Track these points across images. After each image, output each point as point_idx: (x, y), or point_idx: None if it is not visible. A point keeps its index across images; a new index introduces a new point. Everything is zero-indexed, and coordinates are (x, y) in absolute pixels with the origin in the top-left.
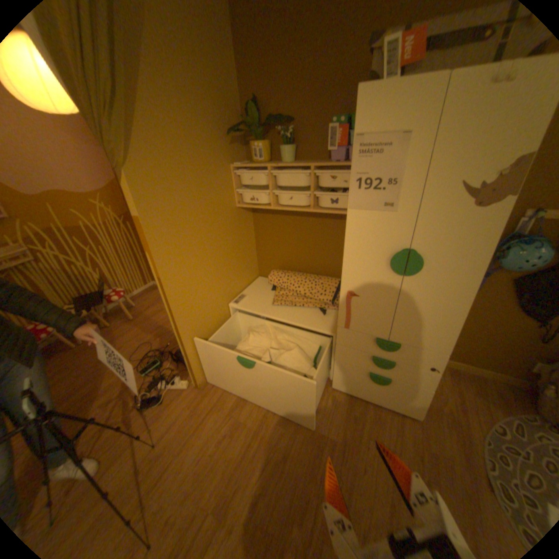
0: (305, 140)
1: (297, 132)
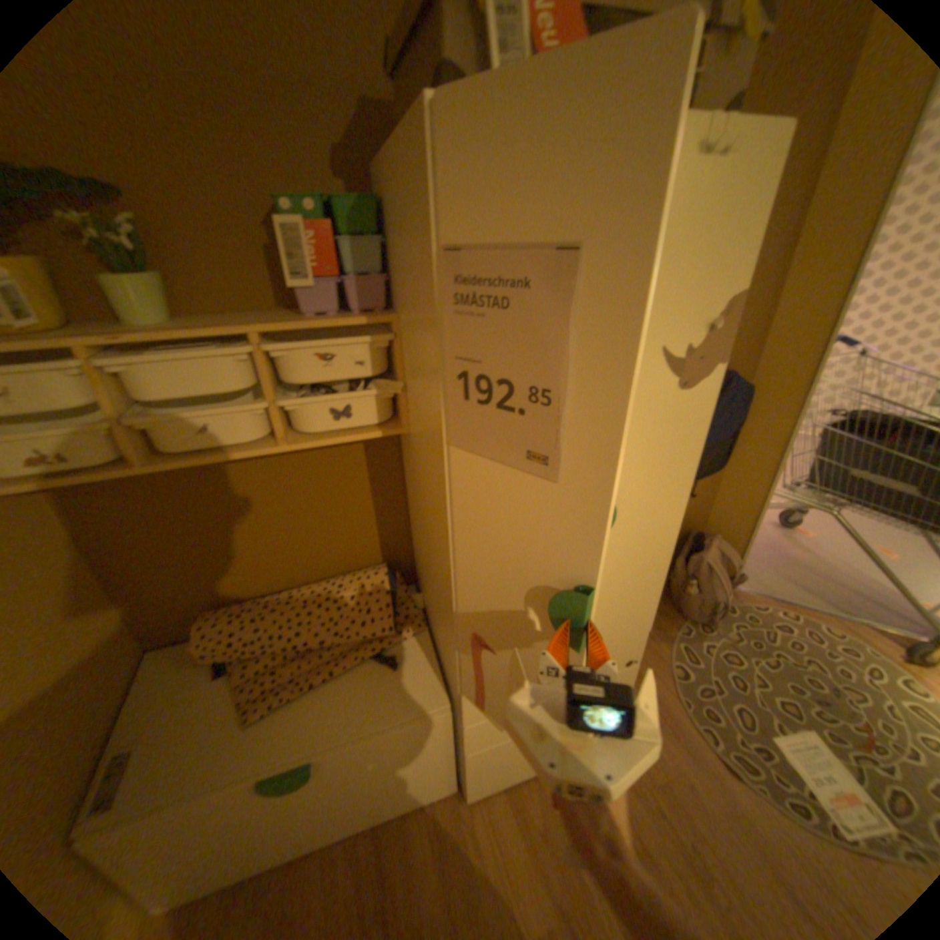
0: (190, 258)
1: (152, 233)
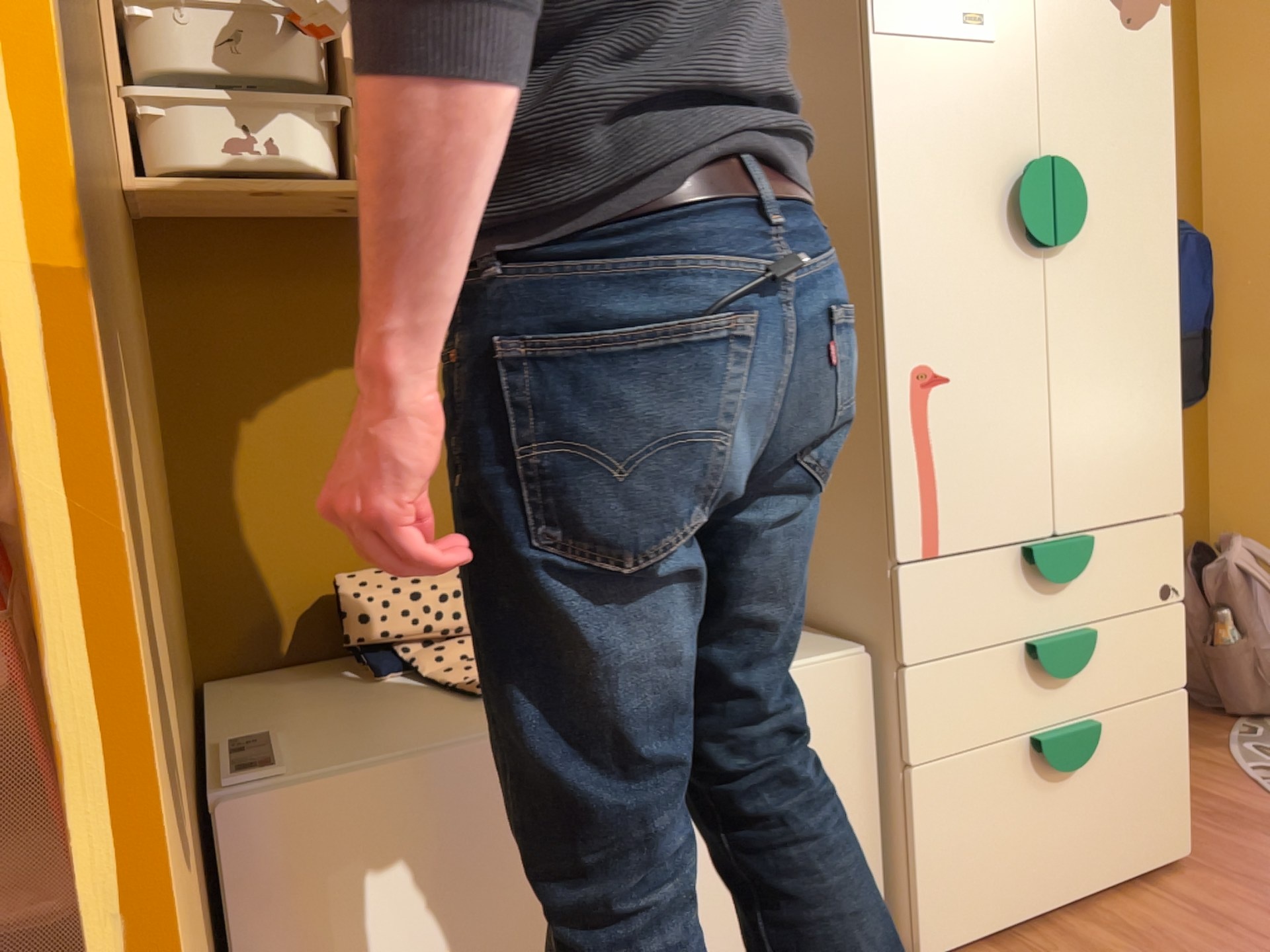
0: None
1: None
